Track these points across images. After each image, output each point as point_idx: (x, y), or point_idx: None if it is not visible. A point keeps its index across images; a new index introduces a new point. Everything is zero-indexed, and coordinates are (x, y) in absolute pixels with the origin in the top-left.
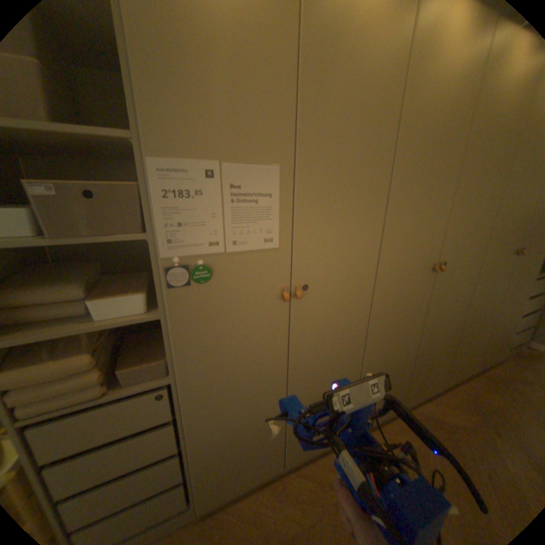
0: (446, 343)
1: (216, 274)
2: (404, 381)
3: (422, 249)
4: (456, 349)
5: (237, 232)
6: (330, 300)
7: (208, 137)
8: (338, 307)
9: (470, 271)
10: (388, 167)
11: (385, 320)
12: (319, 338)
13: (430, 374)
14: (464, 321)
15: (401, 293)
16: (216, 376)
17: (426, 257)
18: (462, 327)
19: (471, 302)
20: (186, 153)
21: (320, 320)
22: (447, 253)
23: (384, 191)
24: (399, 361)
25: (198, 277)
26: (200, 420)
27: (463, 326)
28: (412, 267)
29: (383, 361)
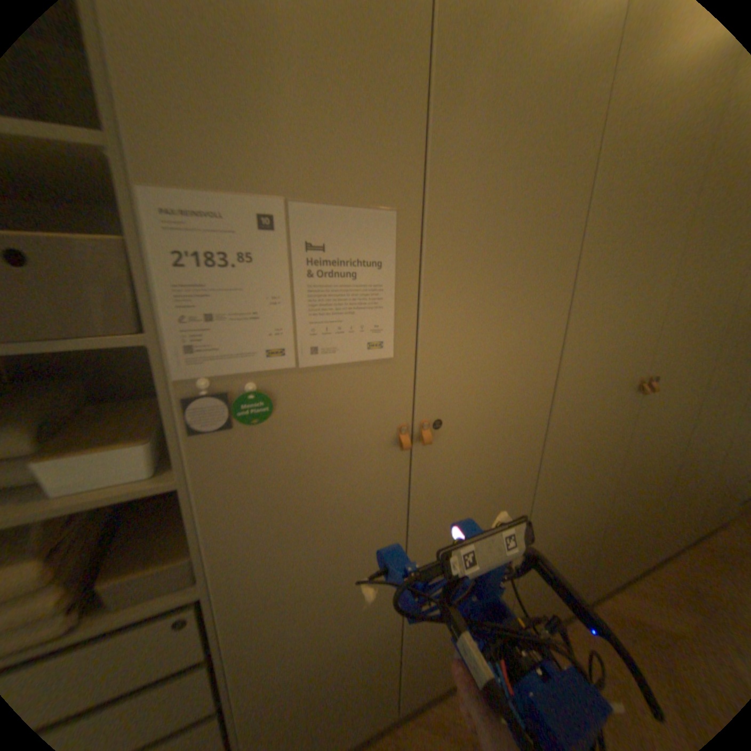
0: (652, 501)
1: (283, 406)
2: (587, 564)
3: (625, 356)
4: (665, 510)
5: (319, 331)
6: (479, 443)
7: (264, 152)
8: (490, 455)
9: (693, 390)
10: (580, 219)
11: (563, 471)
12: (458, 506)
13: (626, 550)
14: (679, 467)
15: (591, 428)
16: (284, 581)
17: (631, 369)
18: (676, 476)
19: (691, 438)
20: (220, 180)
21: (461, 477)
22: (662, 363)
23: (572, 260)
24: (581, 534)
25: (248, 413)
26: (255, 655)
27: (678, 475)
28: (609, 386)
29: (558, 536)
